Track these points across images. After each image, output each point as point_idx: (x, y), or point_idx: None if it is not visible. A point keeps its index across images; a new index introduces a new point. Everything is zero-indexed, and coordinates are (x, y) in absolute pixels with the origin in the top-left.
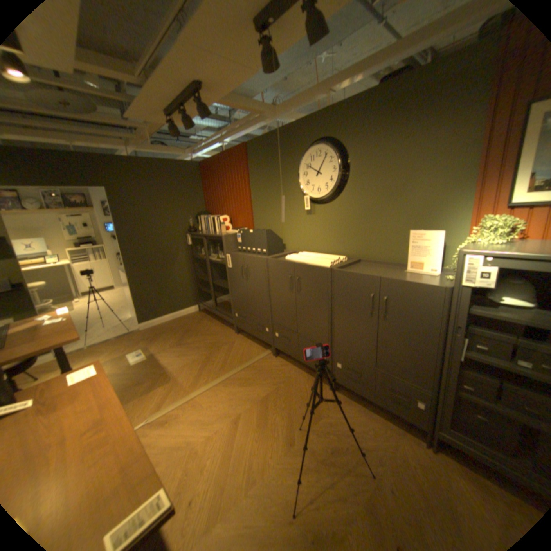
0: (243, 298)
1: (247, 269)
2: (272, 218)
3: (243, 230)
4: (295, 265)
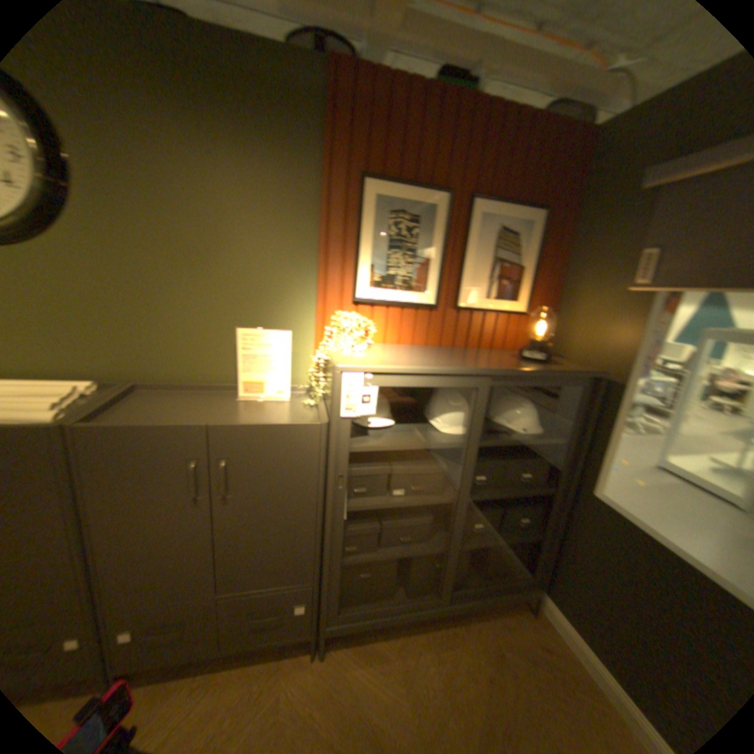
0: None
1: None
2: None
3: None
4: None
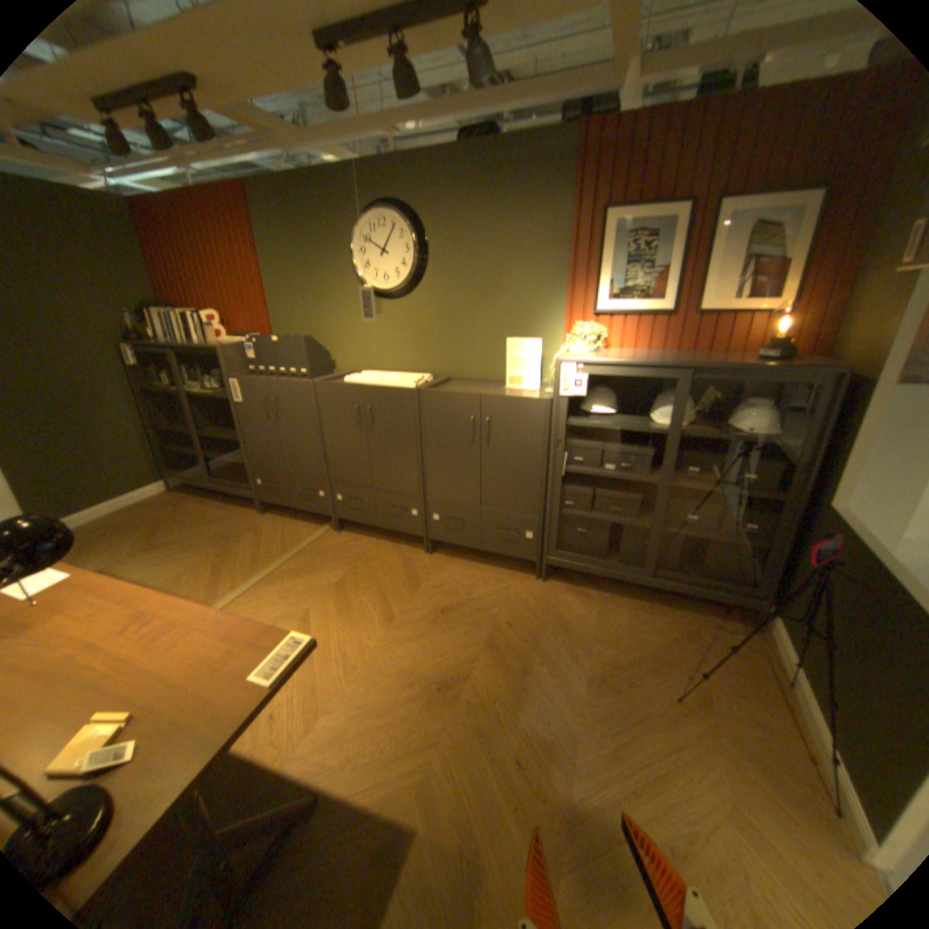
0: (271, 452)
1: (275, 403)
2: (306, 318)
3: (257, 337)
4: (363, 389)
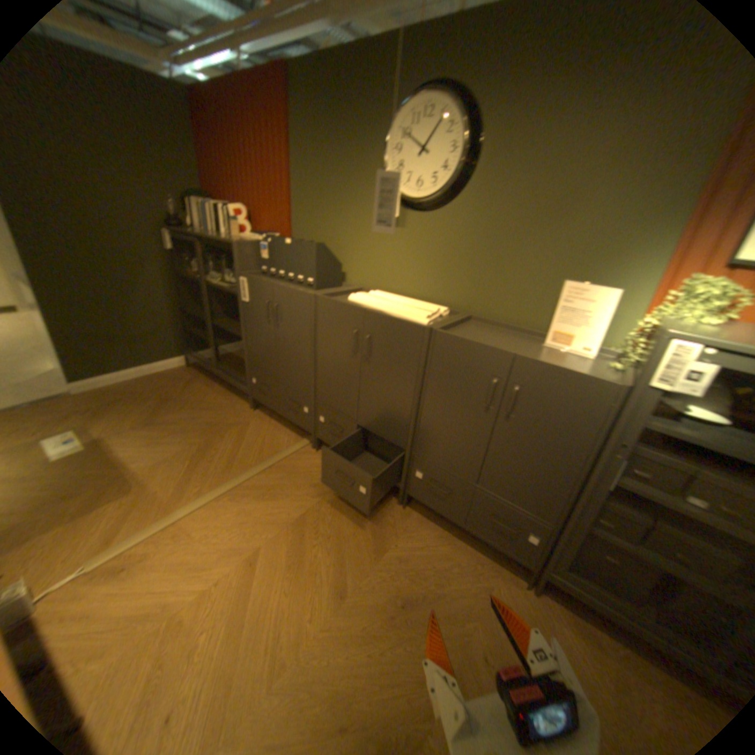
0: (268, 355)
1: (277, 308)
2: (326, 221)
3: (273, 236)
4: (366, 313)
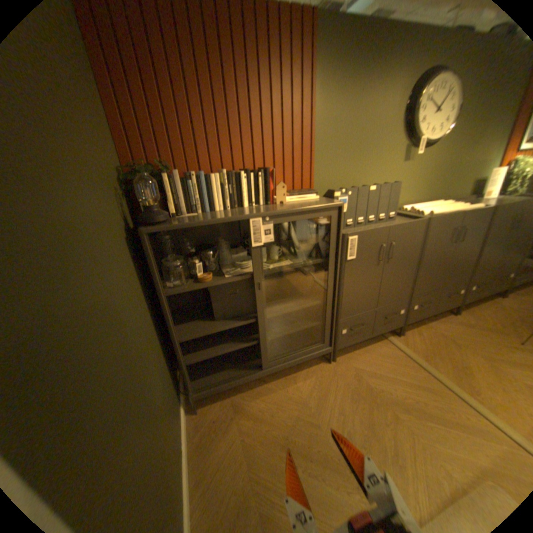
0: (368, 296)
1: (391, 247)
2: (351, 168)
3: (354, 188)
4: (466, 214)
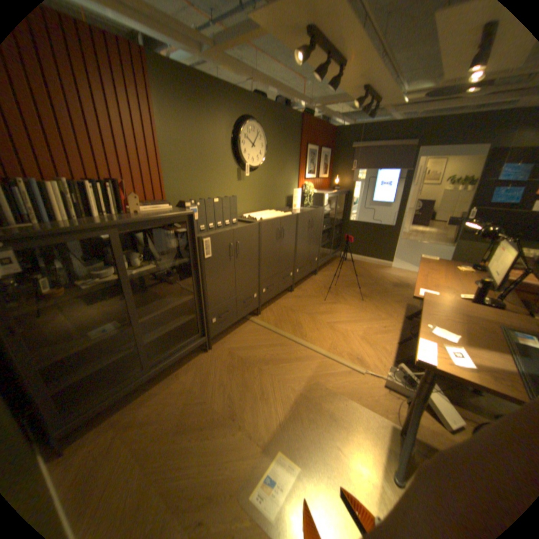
0: (228, 286)
1: (238, 244)
2: (198, 183)
3: (202, 199)
4: (281, 219)
